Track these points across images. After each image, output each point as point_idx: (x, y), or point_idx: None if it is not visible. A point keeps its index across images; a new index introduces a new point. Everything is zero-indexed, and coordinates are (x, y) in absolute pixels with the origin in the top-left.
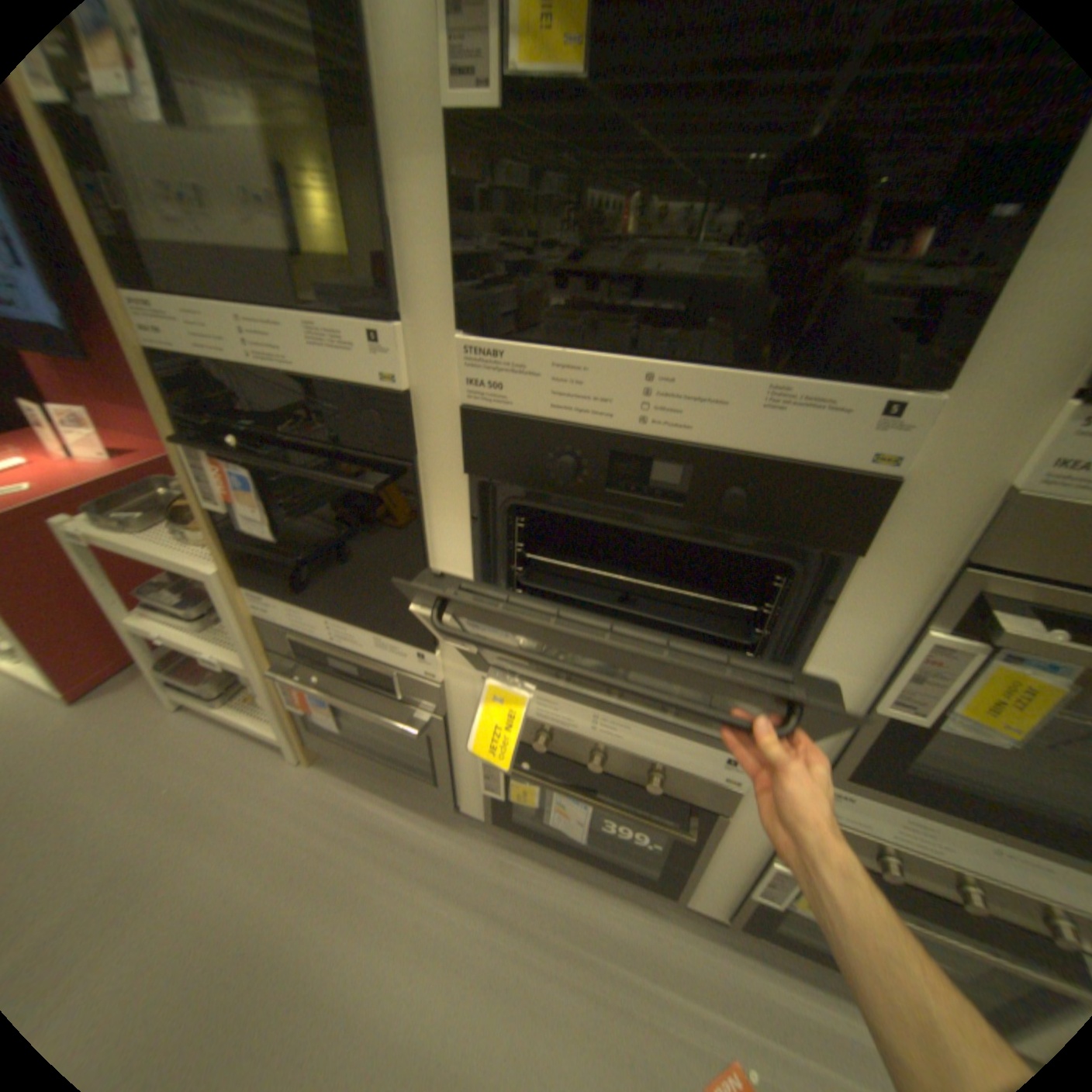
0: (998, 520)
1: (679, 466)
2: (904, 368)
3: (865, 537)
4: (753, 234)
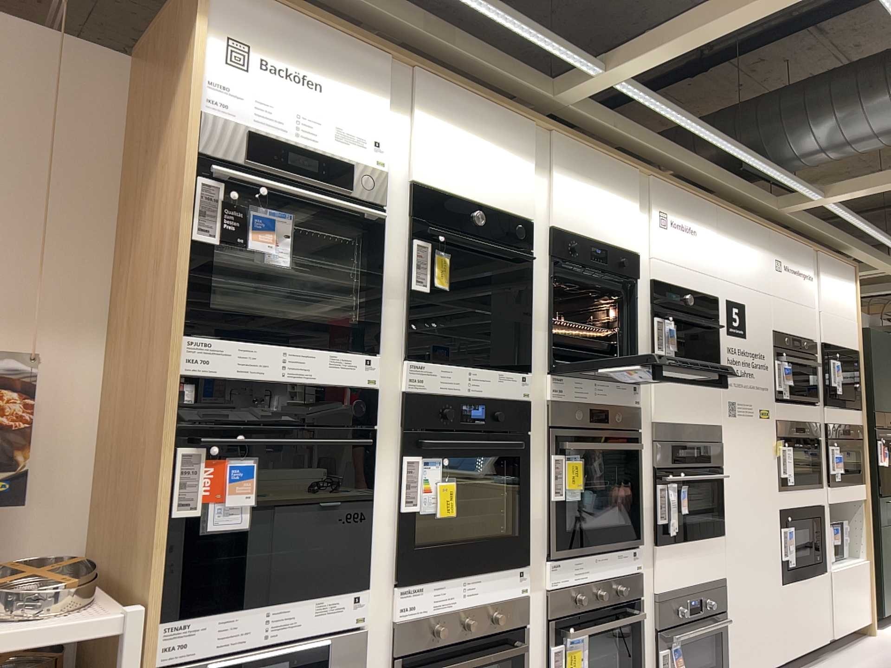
0: (545, 409)
1: (478, 406)
2: (514, 369)
3: (526, 421)
4: (472, 334)
